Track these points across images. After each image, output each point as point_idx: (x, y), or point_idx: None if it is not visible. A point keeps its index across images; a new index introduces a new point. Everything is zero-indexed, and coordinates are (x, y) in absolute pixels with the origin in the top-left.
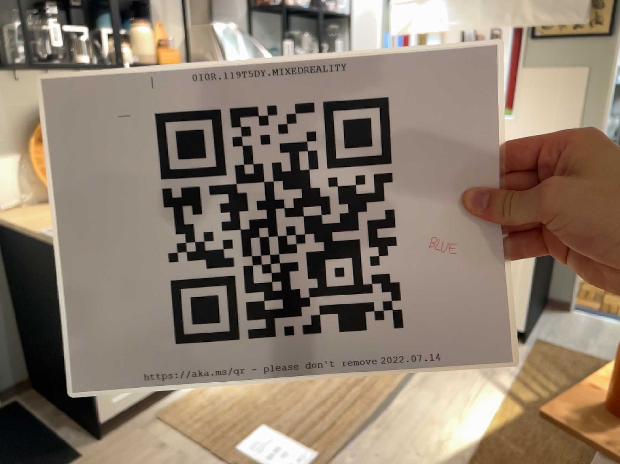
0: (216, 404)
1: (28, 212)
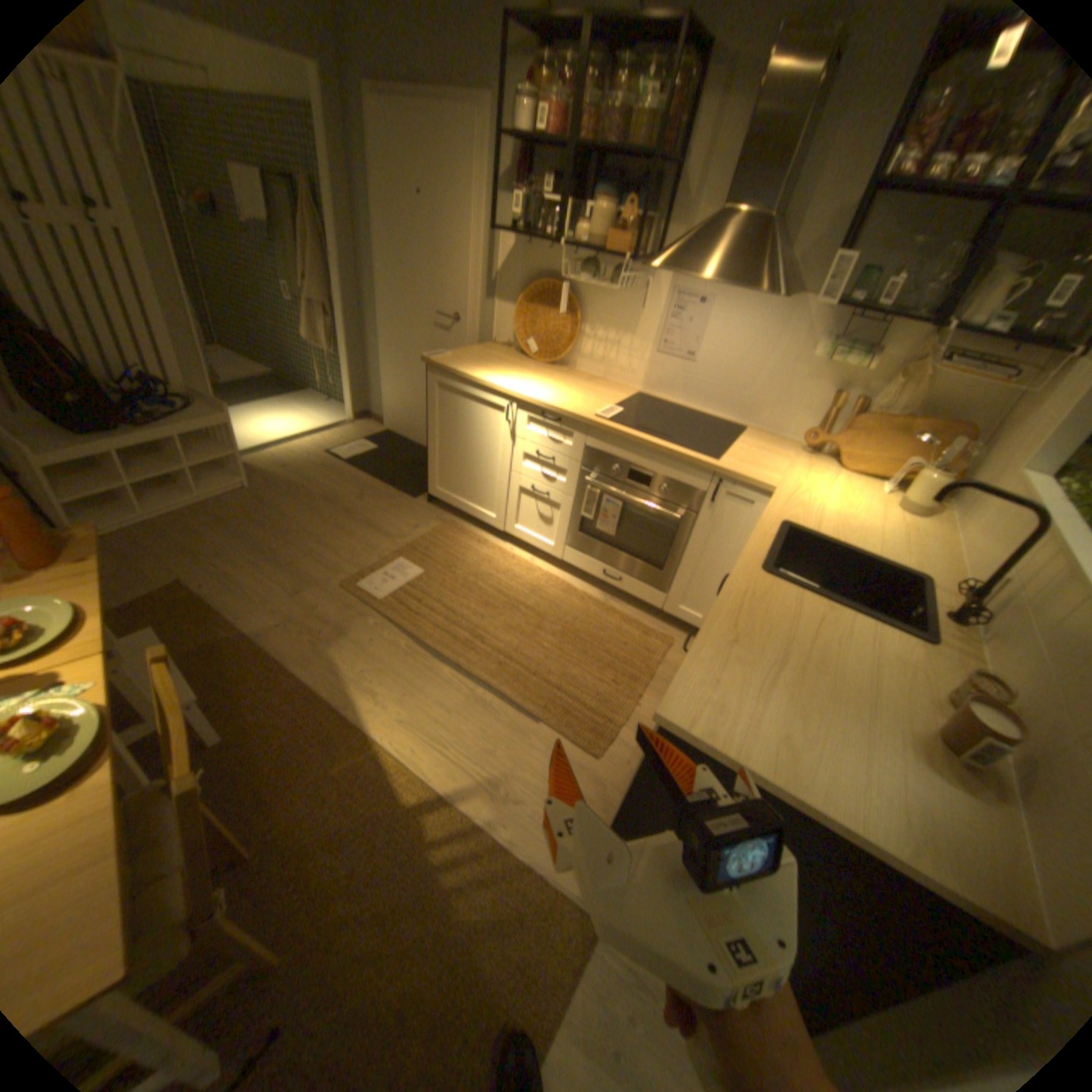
0: (457, 547)
1: (498, 350)
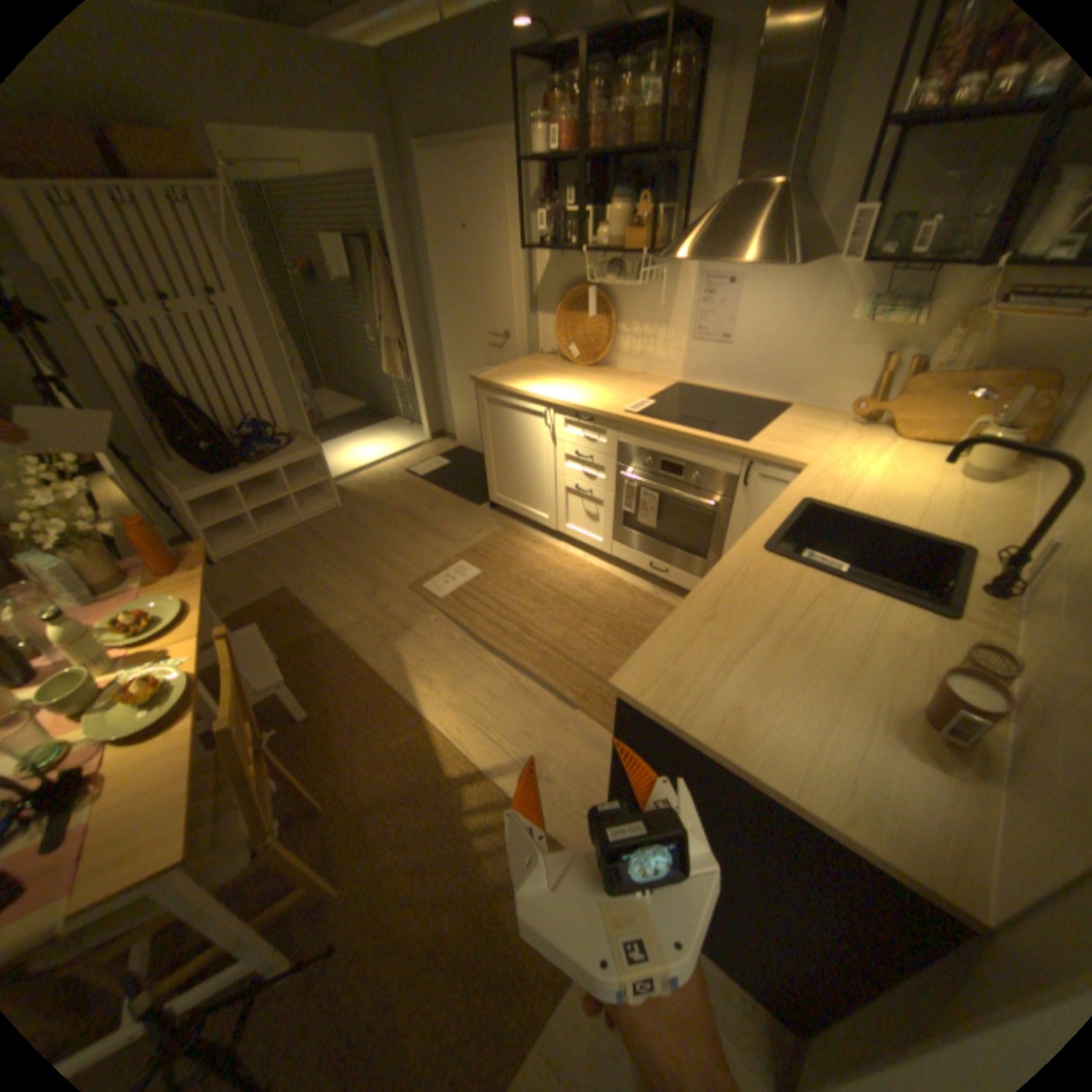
0: (513, 548)
1: (543, 359)
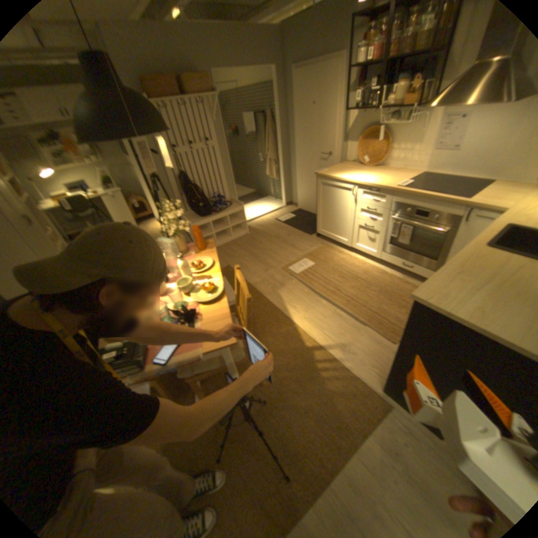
0: (329, 254)
1: (349, 164)
